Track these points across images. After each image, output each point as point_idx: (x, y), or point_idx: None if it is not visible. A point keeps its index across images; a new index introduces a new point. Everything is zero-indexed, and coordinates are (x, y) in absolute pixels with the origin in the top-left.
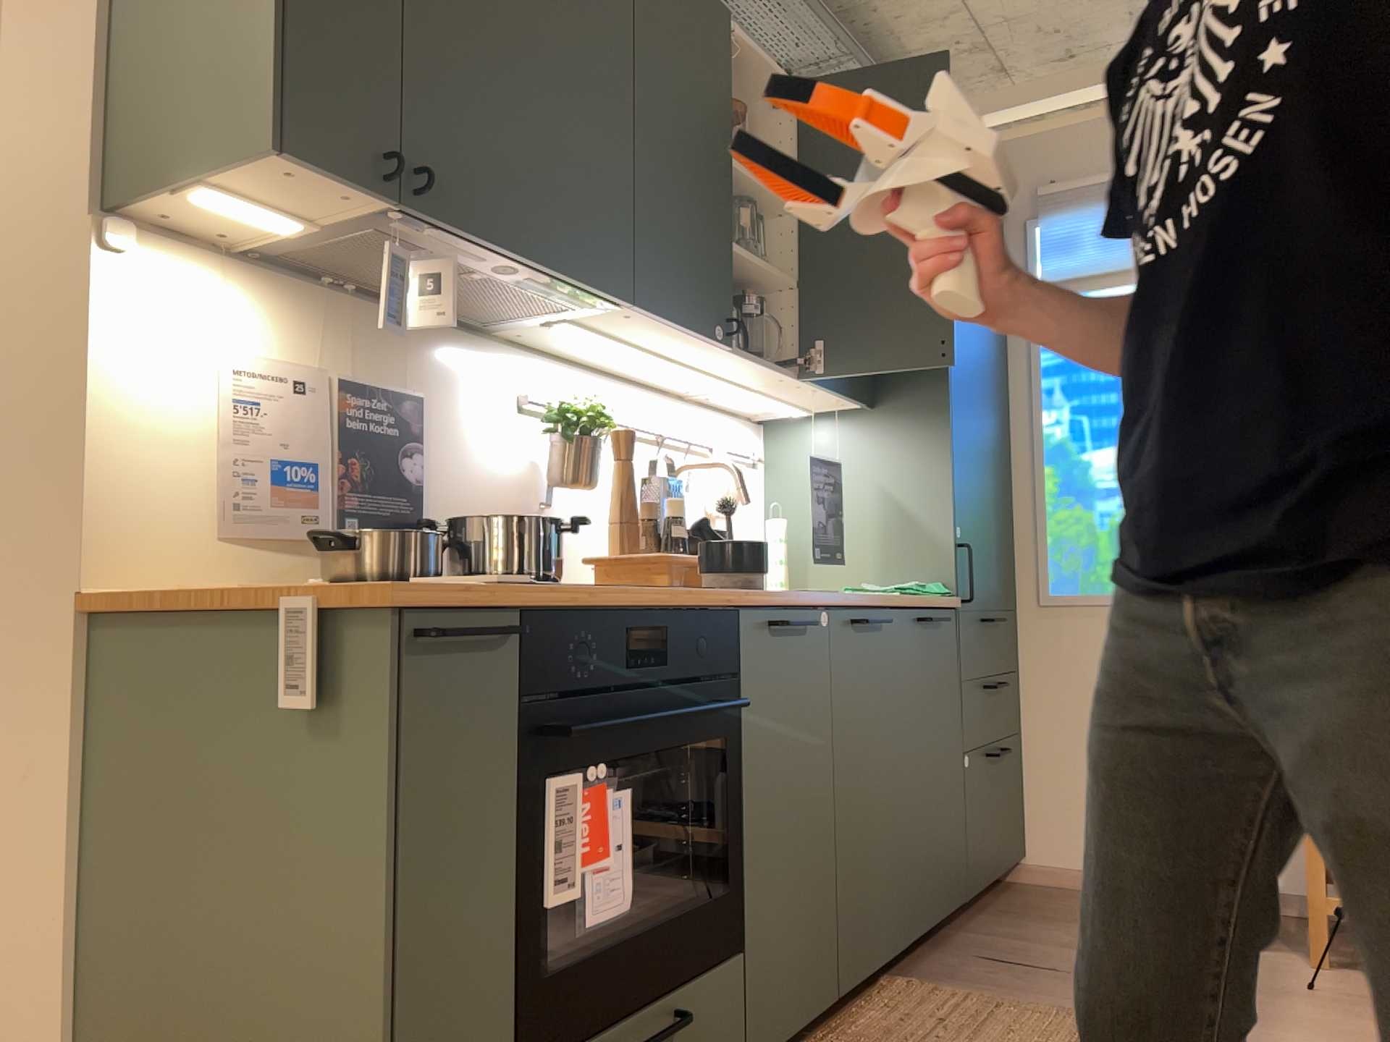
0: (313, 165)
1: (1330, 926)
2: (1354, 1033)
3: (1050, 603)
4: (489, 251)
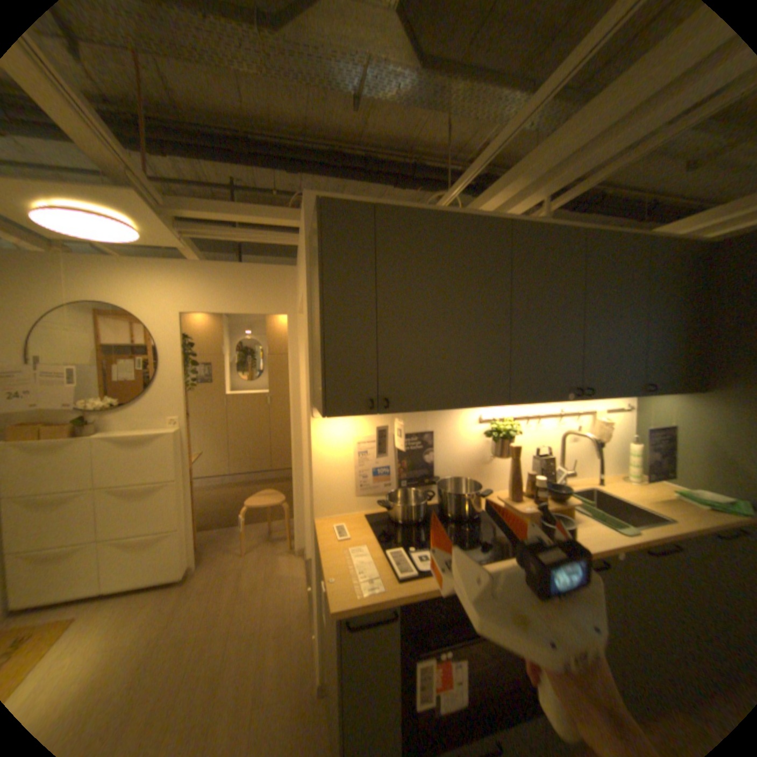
0: (340, 414)
1: None
2: None
3: None
4: (426, 410)
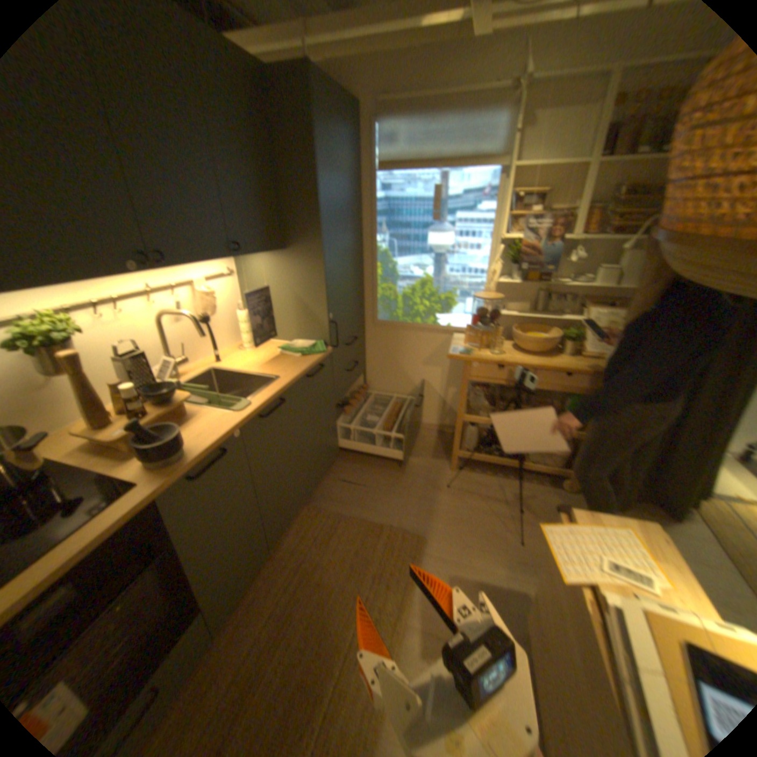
0: None
1: (458, 461)
2: (456, 520)
3: (377, 324)
4: None
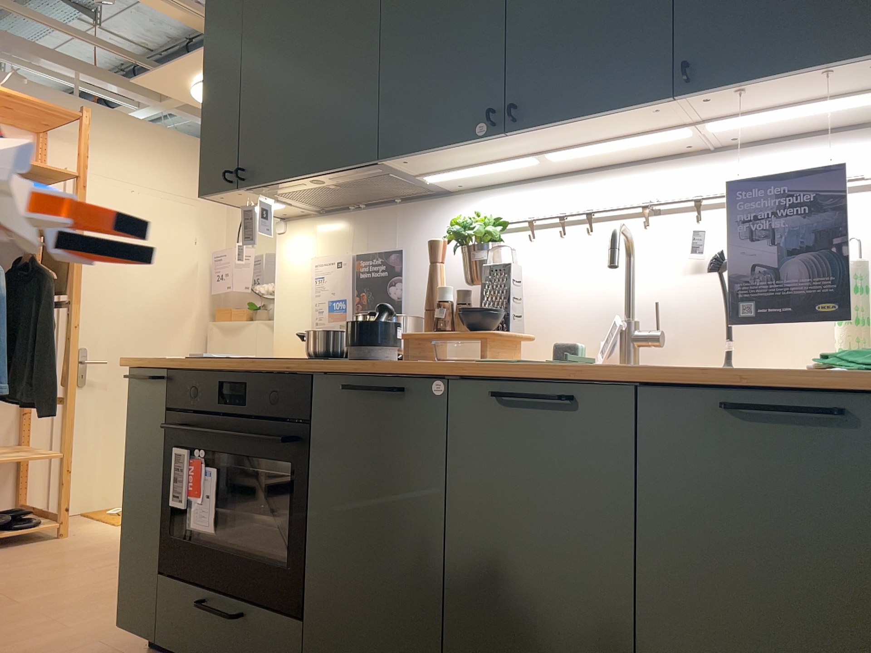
0: (213, 193)
1: None
2: None
3: None
4: (290, 182)
